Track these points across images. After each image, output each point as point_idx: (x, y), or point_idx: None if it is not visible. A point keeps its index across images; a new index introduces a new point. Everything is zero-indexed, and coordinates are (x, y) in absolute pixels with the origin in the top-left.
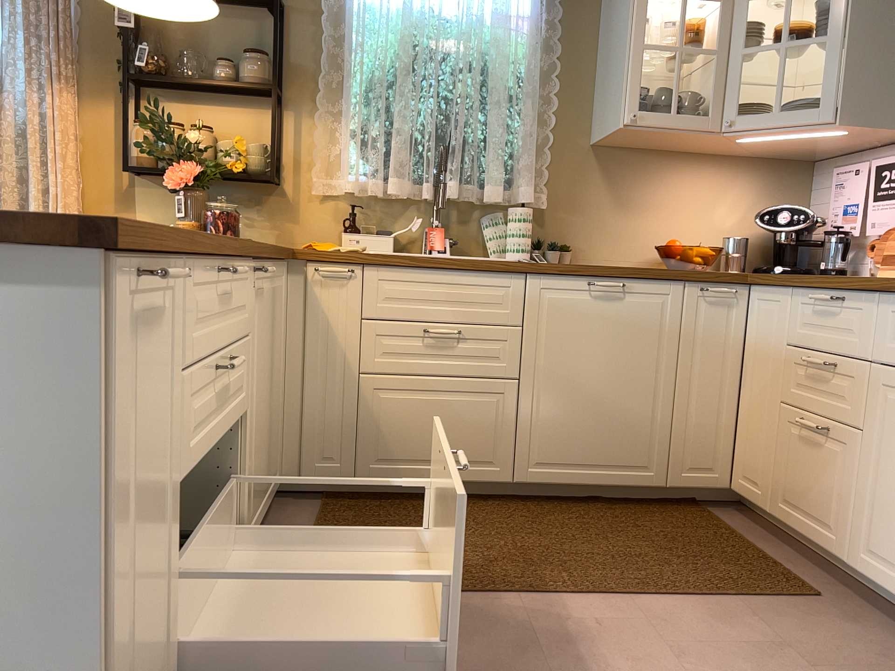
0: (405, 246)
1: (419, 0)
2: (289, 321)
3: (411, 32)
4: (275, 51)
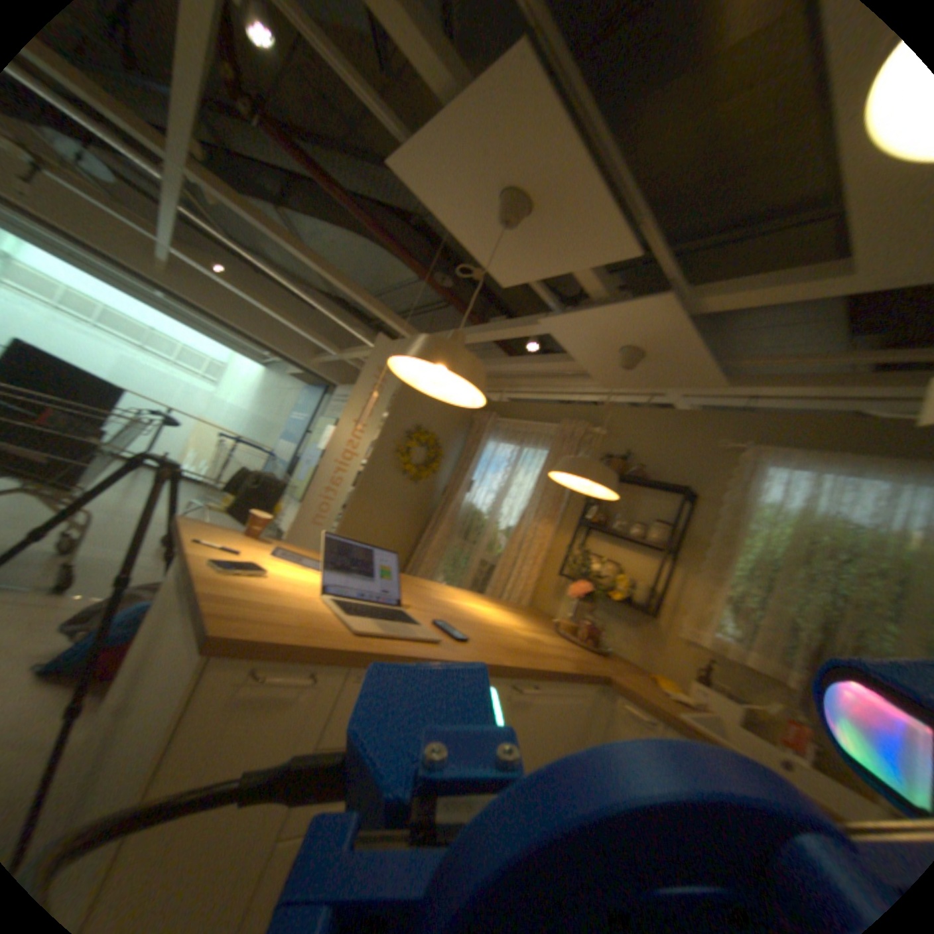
0: (762, 727)
1: (827, 506)
2: (592, 739)
3: (810, 531)
4: (680, 524)
